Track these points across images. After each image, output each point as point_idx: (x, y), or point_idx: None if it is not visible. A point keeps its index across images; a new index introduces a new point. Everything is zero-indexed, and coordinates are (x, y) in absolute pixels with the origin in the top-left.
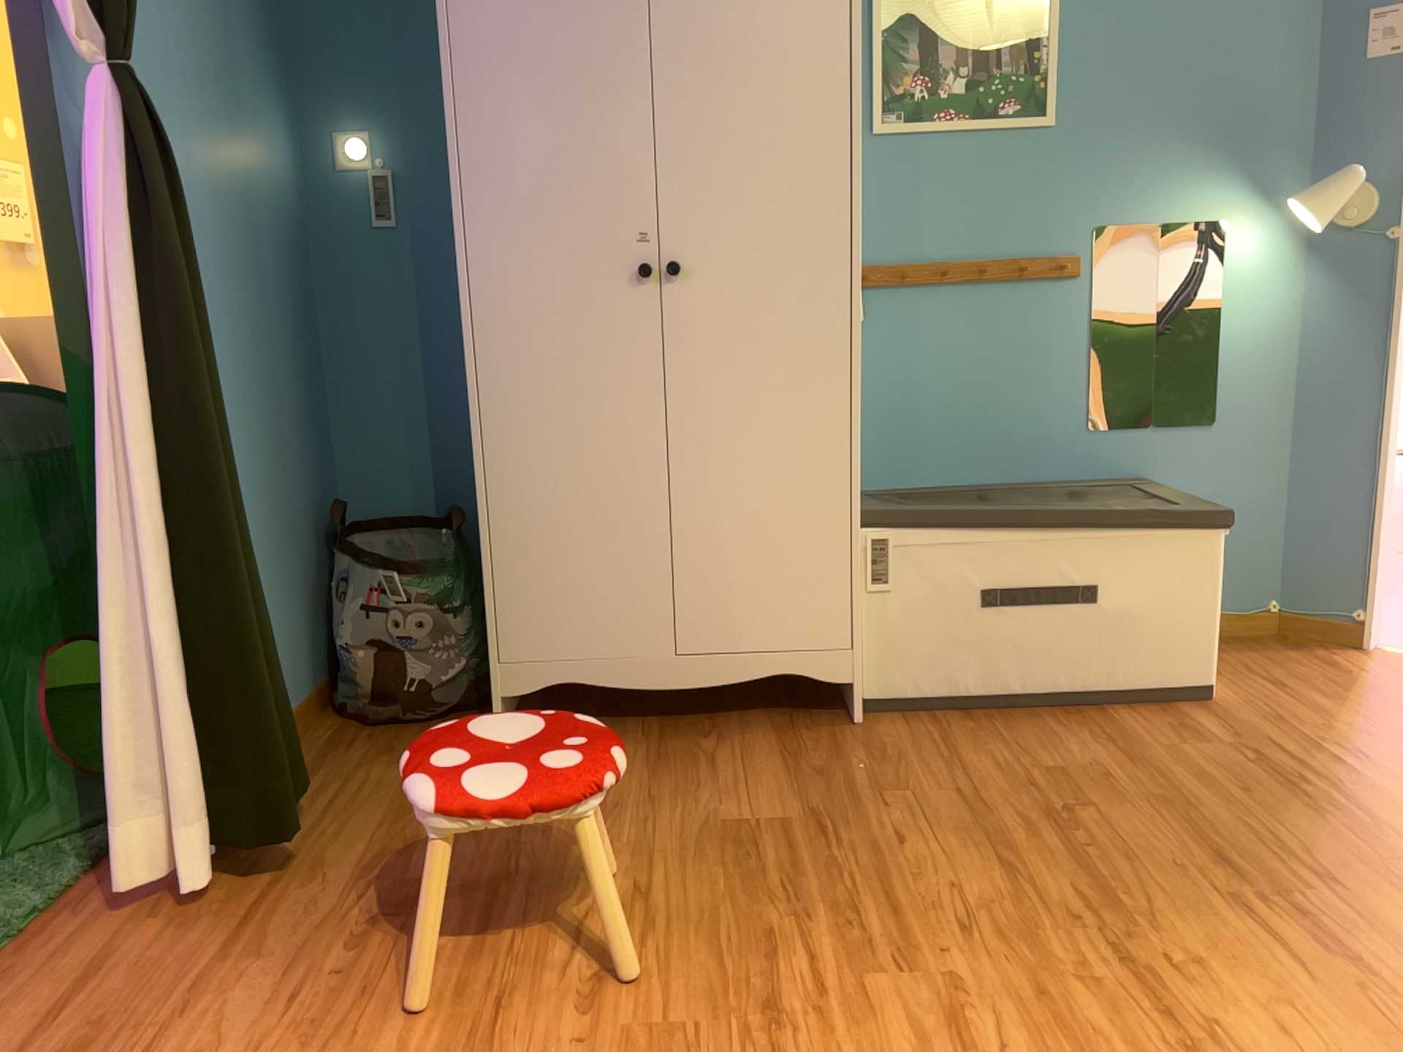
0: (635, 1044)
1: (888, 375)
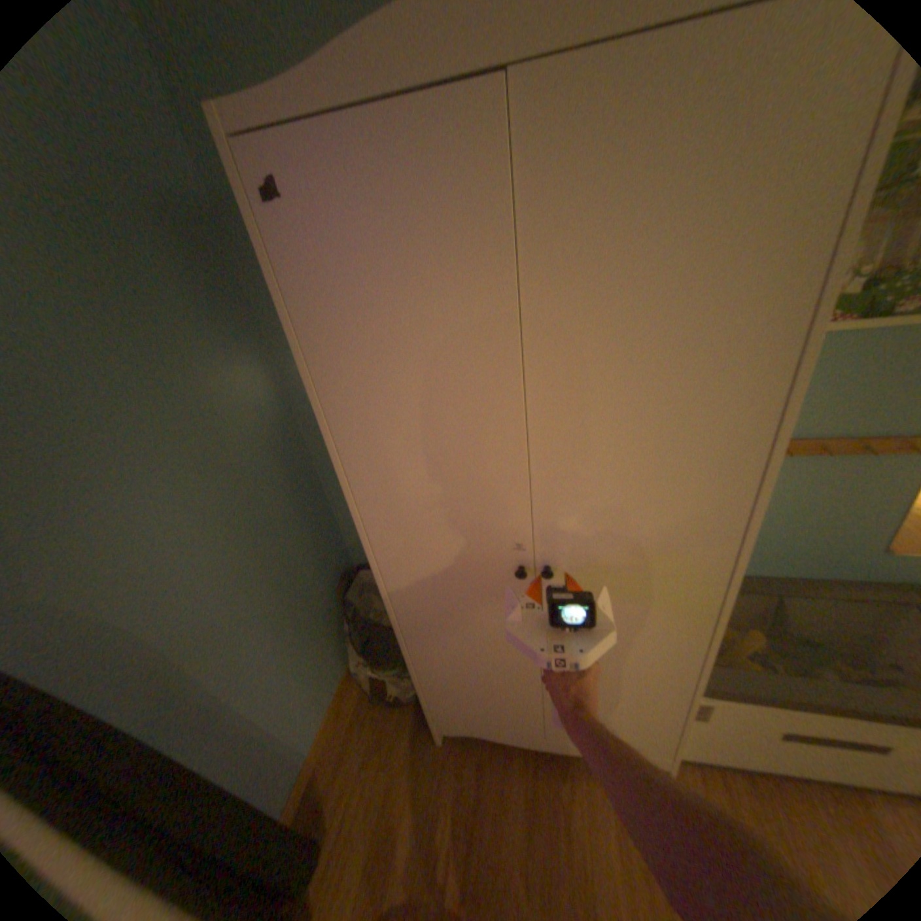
0: None
1: None
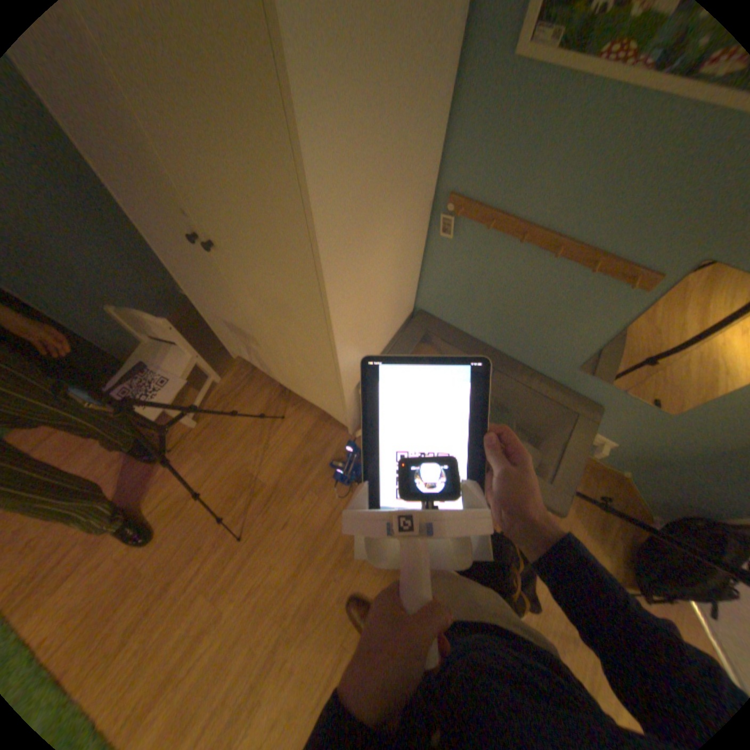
0: (131, 580)
1: (463, 278)
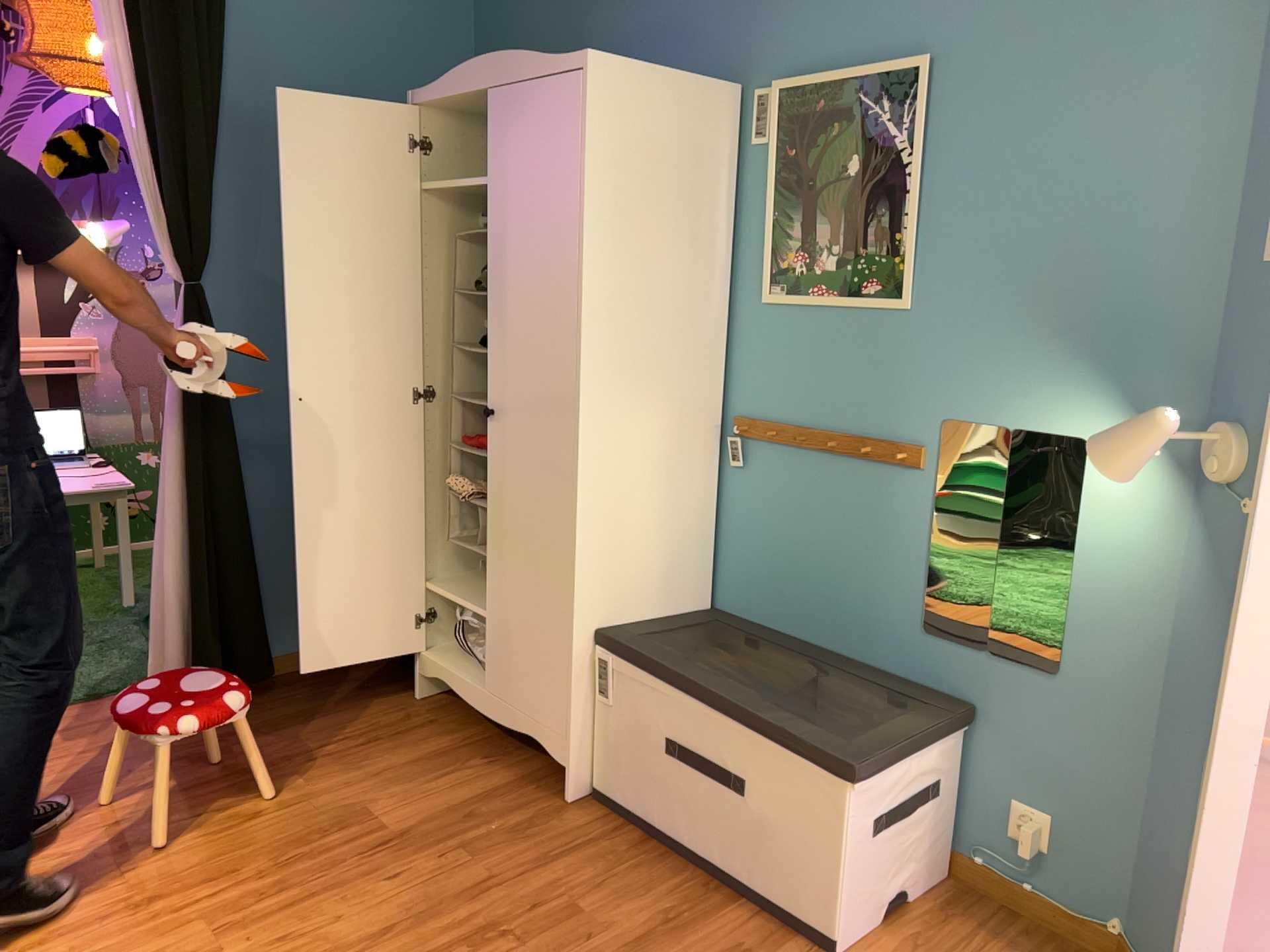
0: (102, 882)
1: (761, 520)
